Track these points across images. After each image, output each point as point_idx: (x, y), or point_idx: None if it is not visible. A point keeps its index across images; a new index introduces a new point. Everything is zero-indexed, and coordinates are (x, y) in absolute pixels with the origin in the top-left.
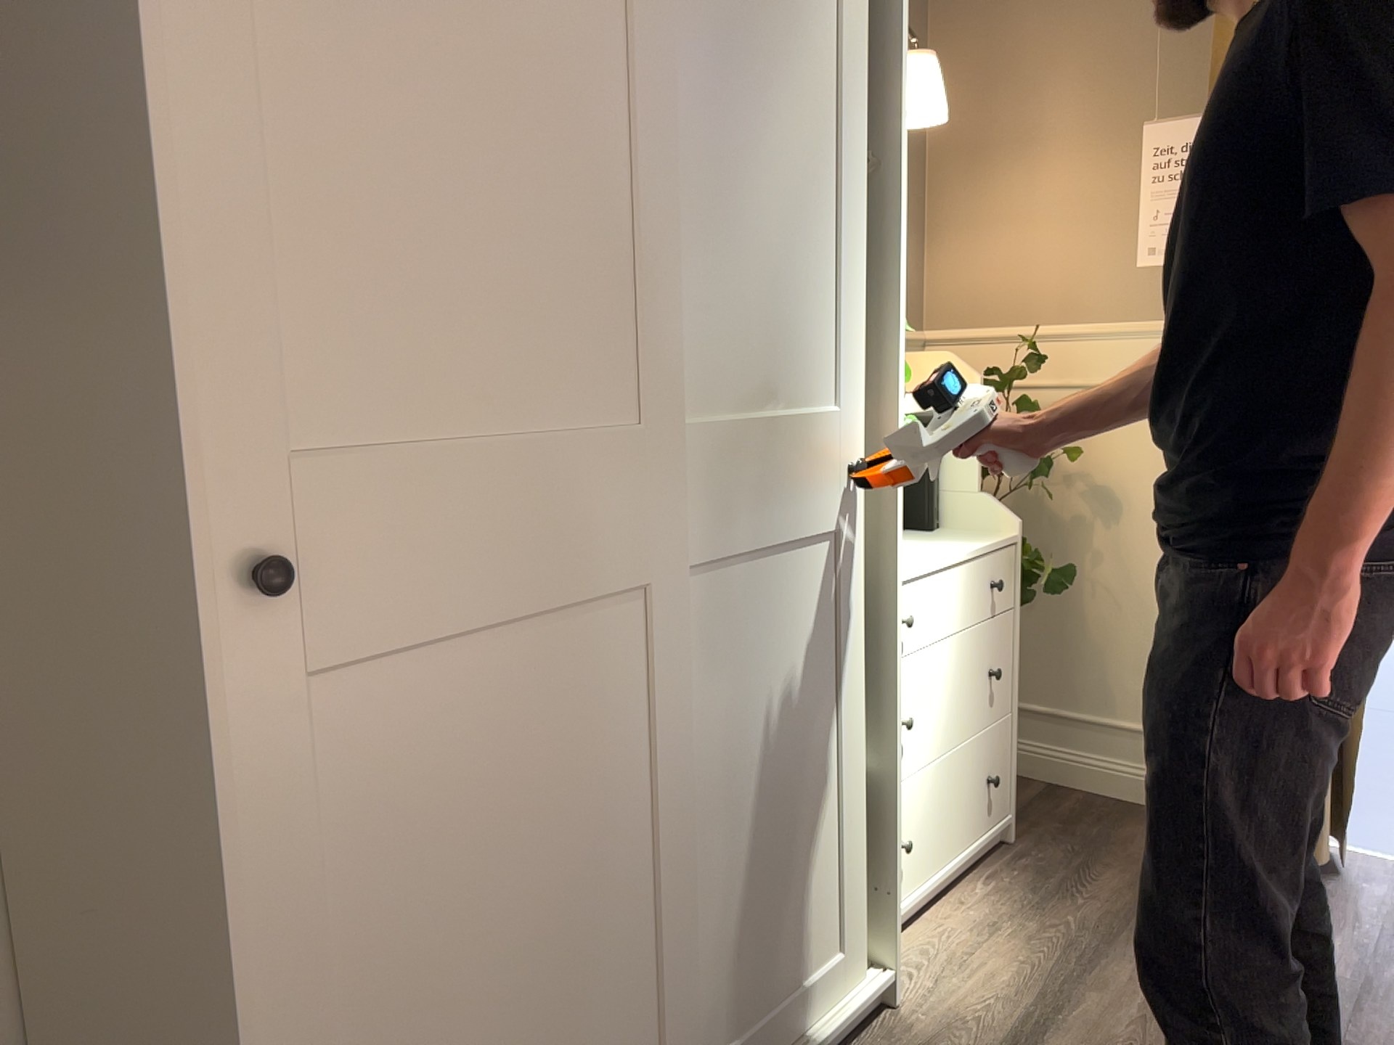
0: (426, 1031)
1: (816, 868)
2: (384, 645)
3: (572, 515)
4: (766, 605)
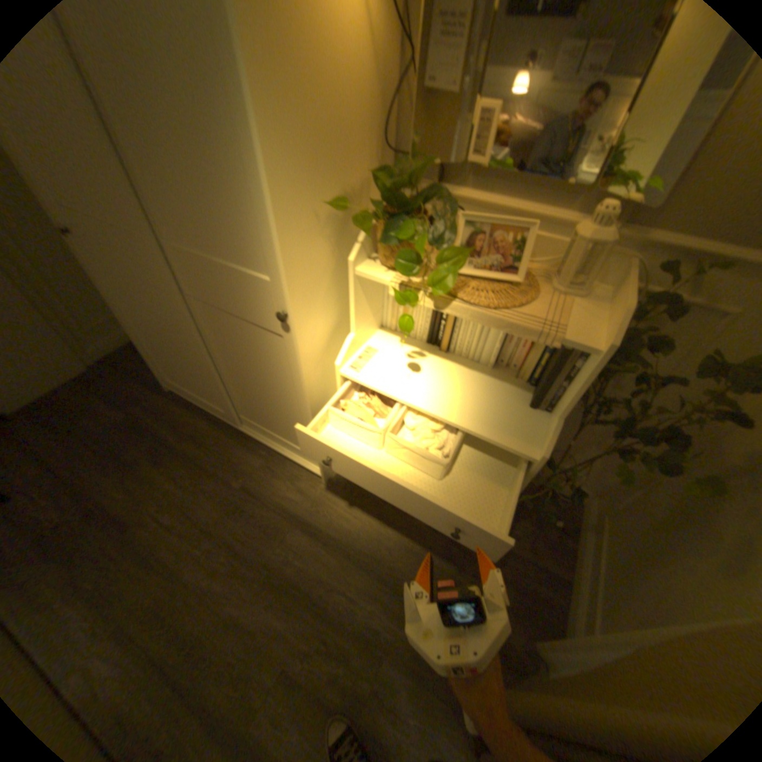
0: (146, 343)
1: (288, 429)
2: (89, 257)
3: (116, 249)
4: (235, 333)
